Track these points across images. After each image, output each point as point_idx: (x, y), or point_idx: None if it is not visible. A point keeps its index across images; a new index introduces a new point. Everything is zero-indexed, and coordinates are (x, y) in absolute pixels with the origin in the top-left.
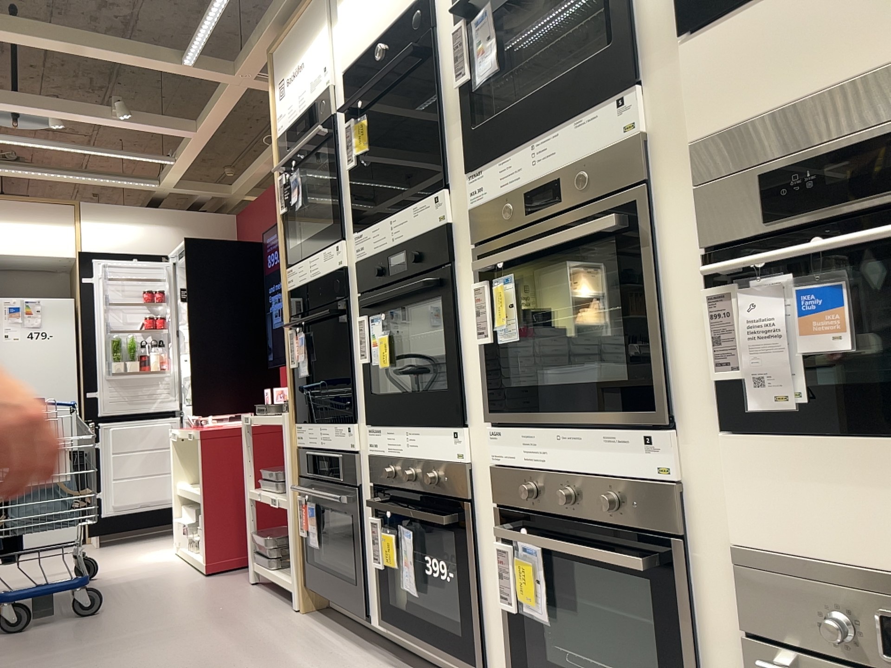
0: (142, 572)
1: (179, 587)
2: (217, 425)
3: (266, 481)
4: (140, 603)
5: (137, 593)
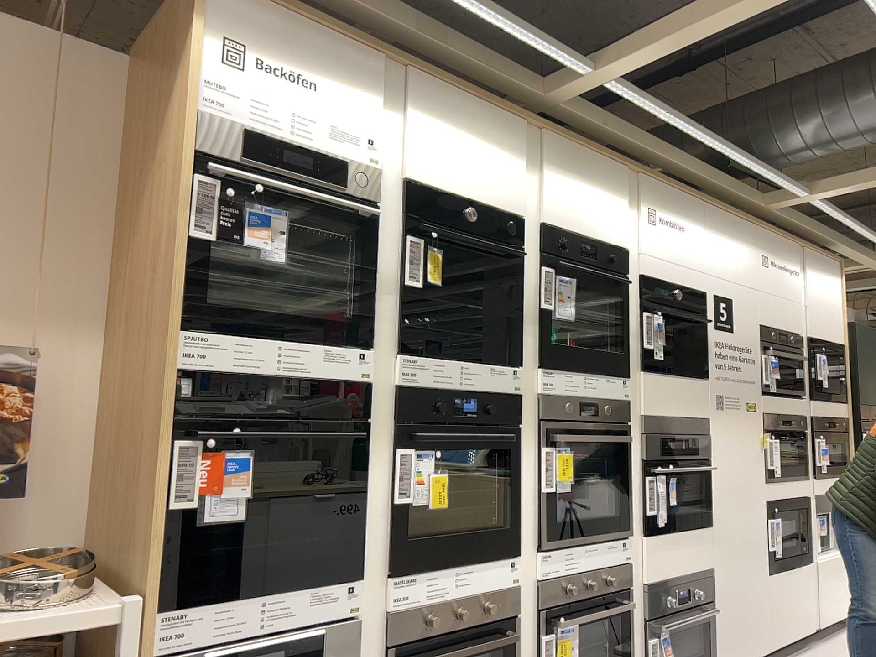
0: None
1: None
2: None
3: None
4: None
5: None
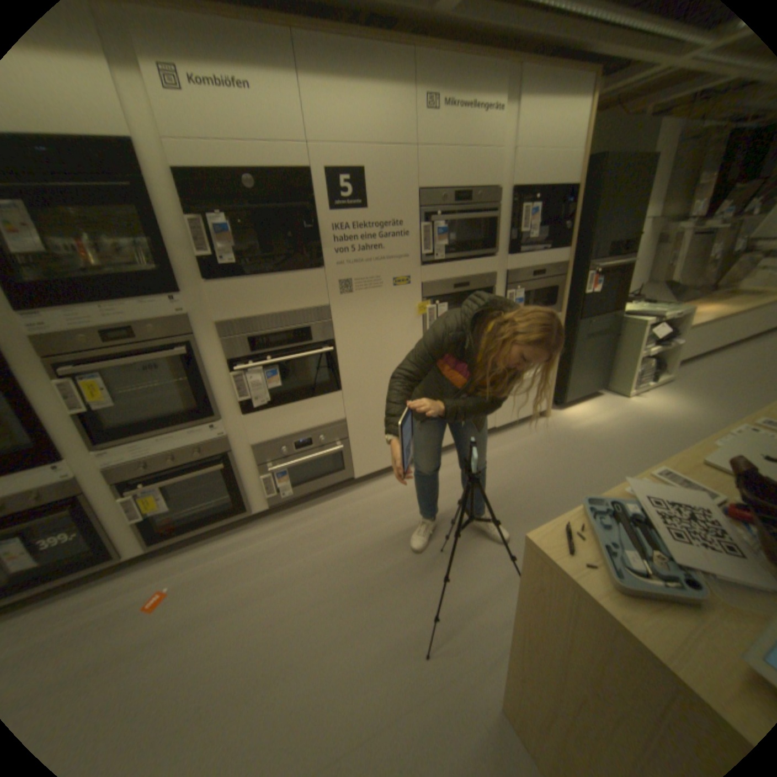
0: None
1: None
2: None
3: None
4: None
5: None
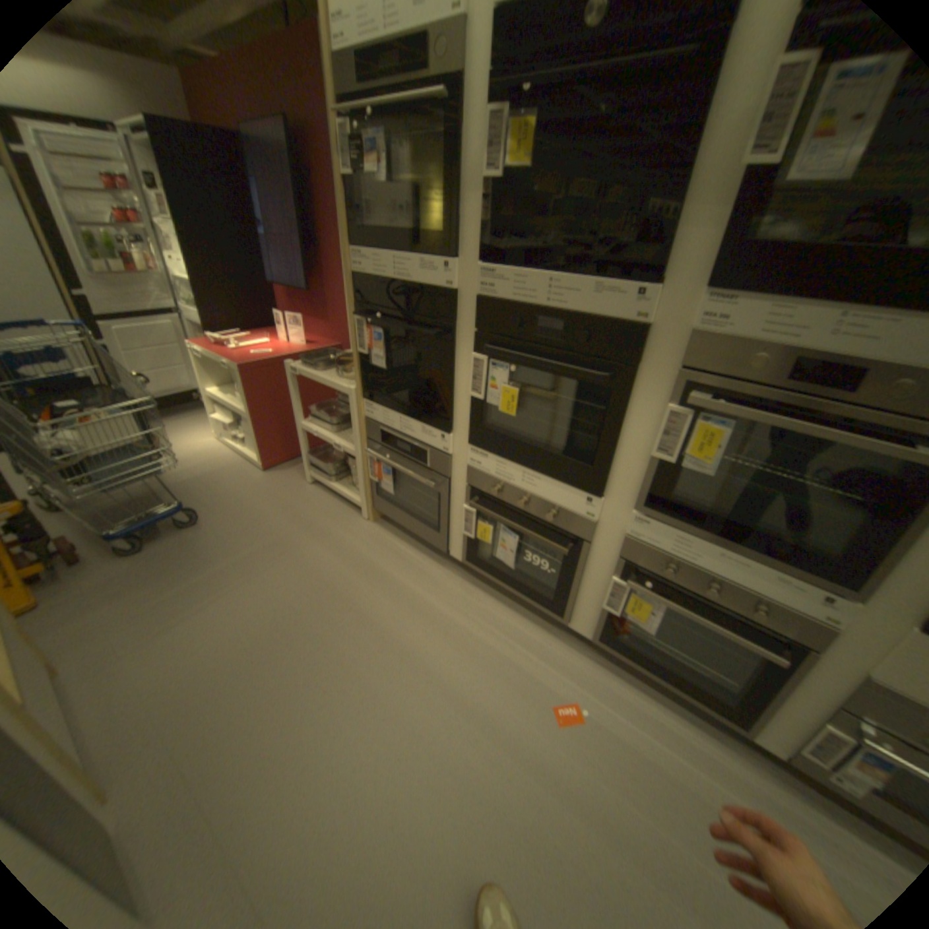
0: (201, 467)
1: (248, 488)
2: (242, 352)
3: (318, 421)
4: (227, 510)
5: (215, 496)
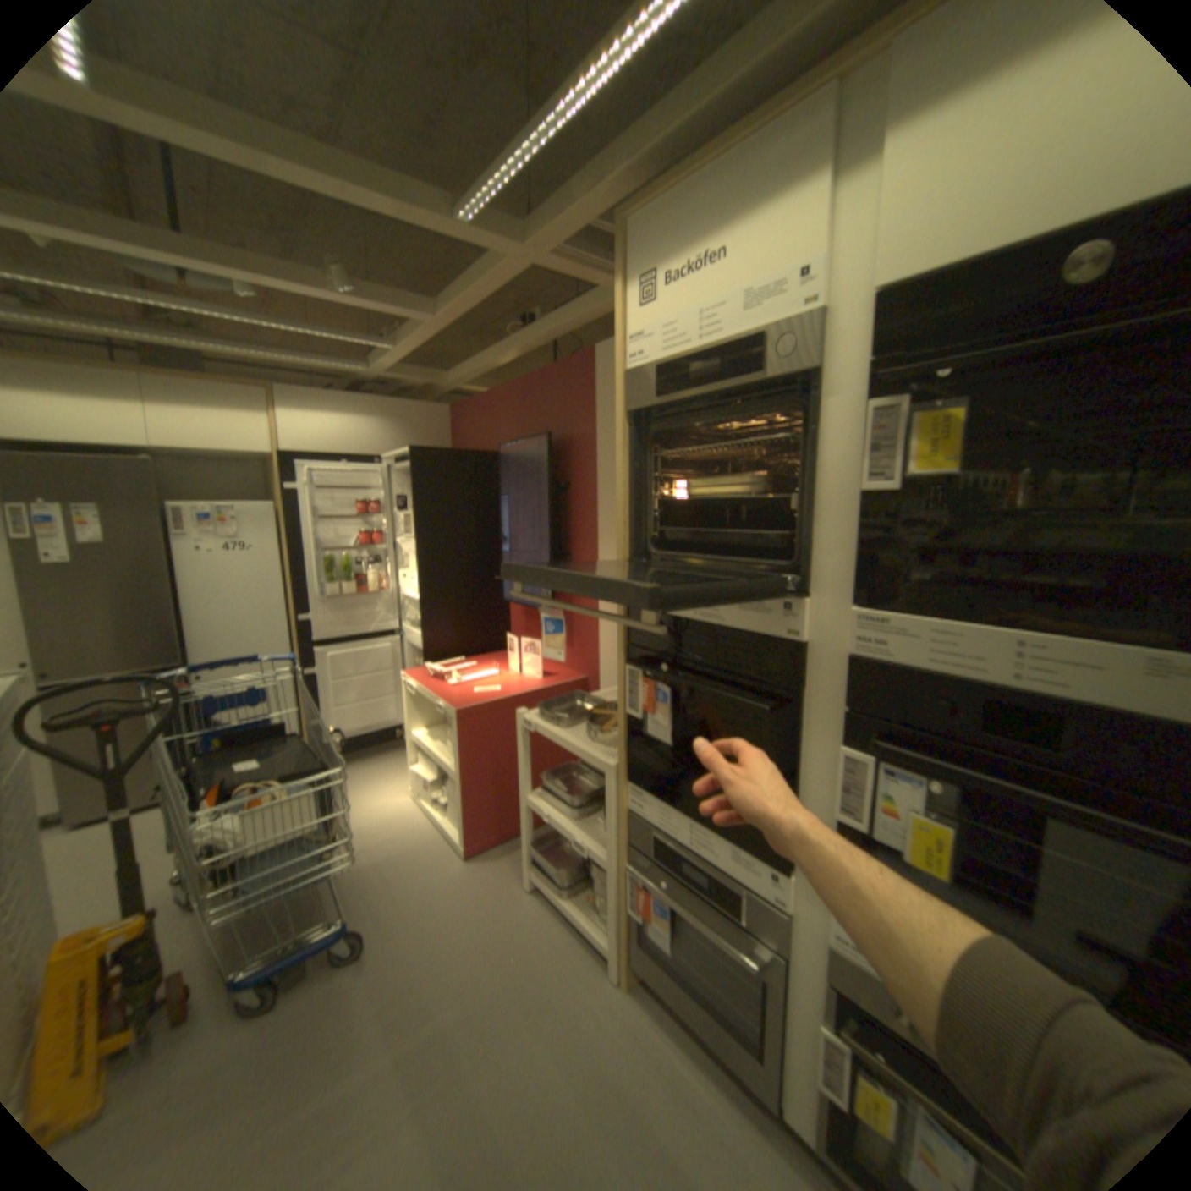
0: (385, 846)
1: (440, 892)
2: (464, 687)
3: (552, 797)
4: (405, 934)
5: (393, 903)
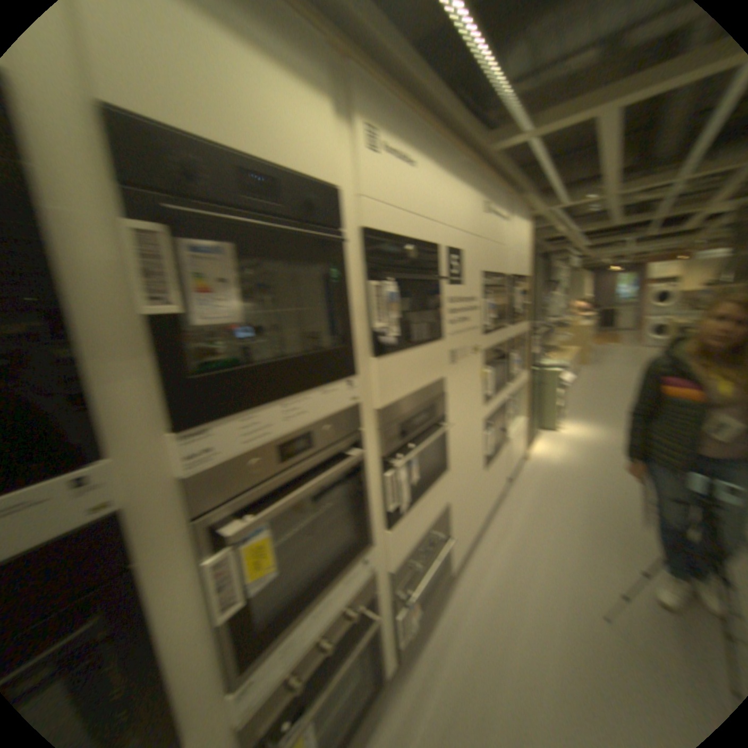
0: None
1: None
2: None
3: None
4: None
5: None
